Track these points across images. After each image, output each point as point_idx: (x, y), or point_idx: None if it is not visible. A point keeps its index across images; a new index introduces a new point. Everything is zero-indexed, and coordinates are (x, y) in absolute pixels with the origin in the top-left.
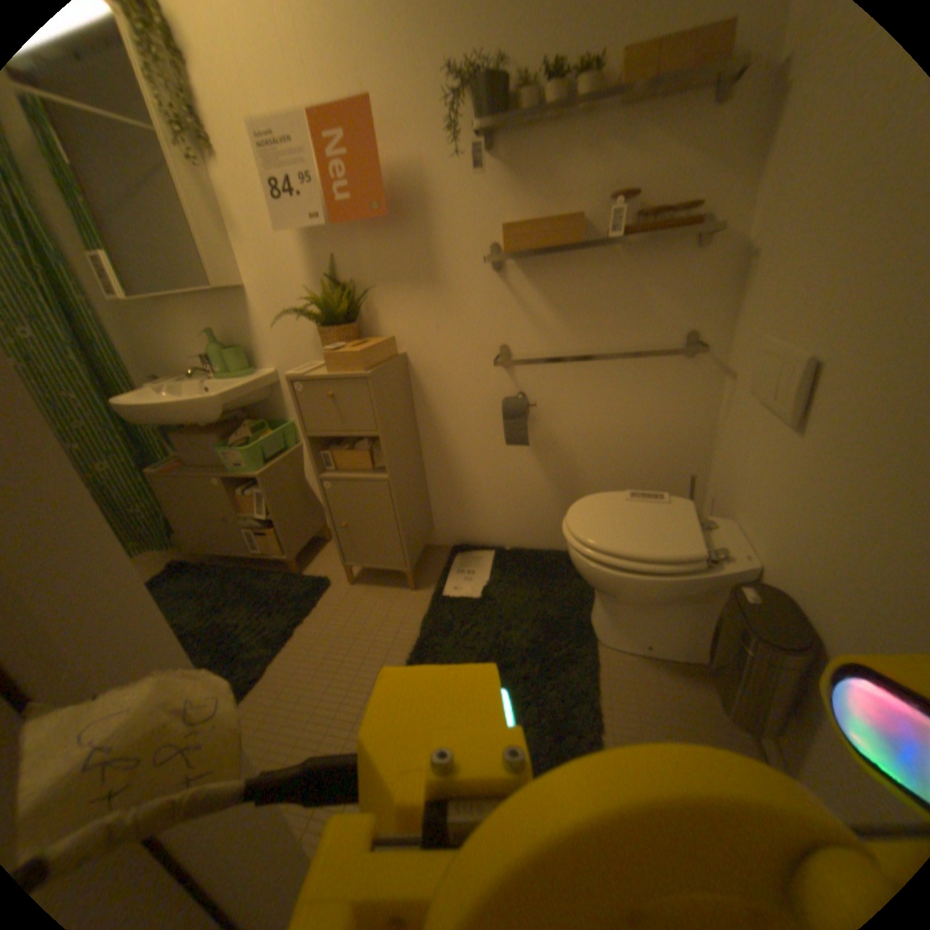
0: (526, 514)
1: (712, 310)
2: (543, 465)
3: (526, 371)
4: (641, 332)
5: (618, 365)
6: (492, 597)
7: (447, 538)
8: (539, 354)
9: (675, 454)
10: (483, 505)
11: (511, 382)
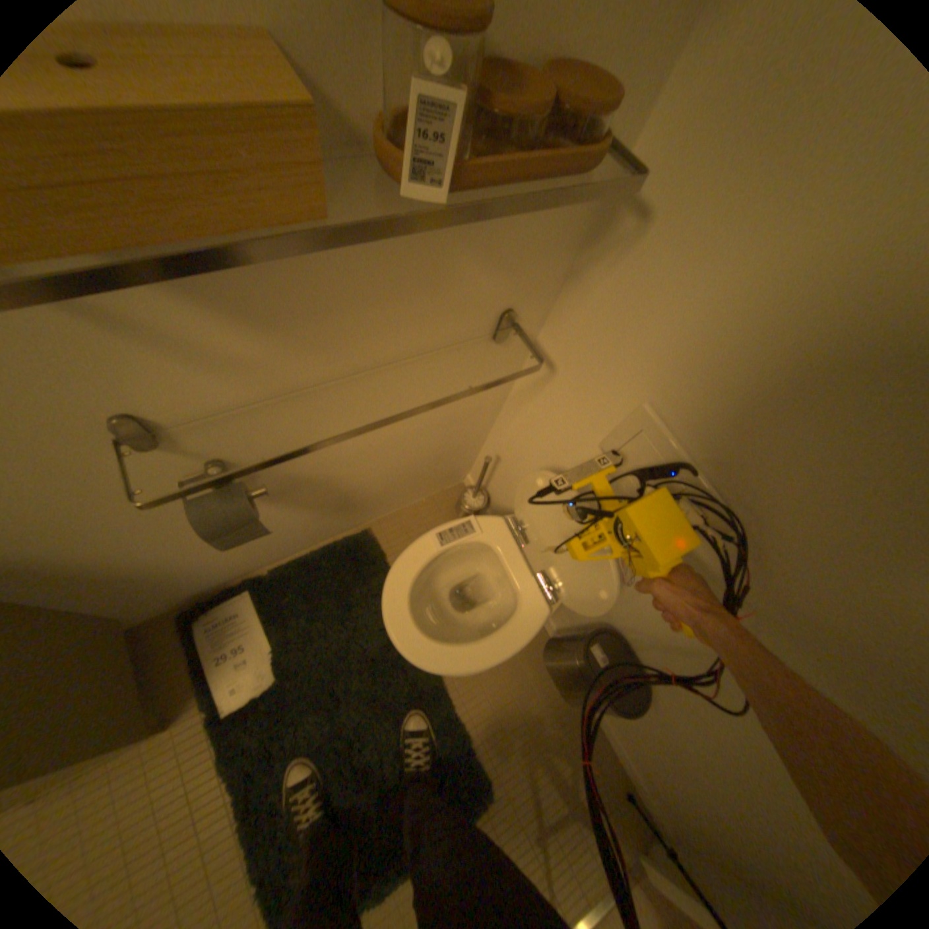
0: (273, 545)
1: (533, 280)
2: (284, 506)
3: (202, 437)
4: (428, 328)
5: (389, 378)
6: (288, 676)
7: (150, 615)
8: (222, 405)
9: (457, 431)
10: (197, 571)
11: (172, 461)
